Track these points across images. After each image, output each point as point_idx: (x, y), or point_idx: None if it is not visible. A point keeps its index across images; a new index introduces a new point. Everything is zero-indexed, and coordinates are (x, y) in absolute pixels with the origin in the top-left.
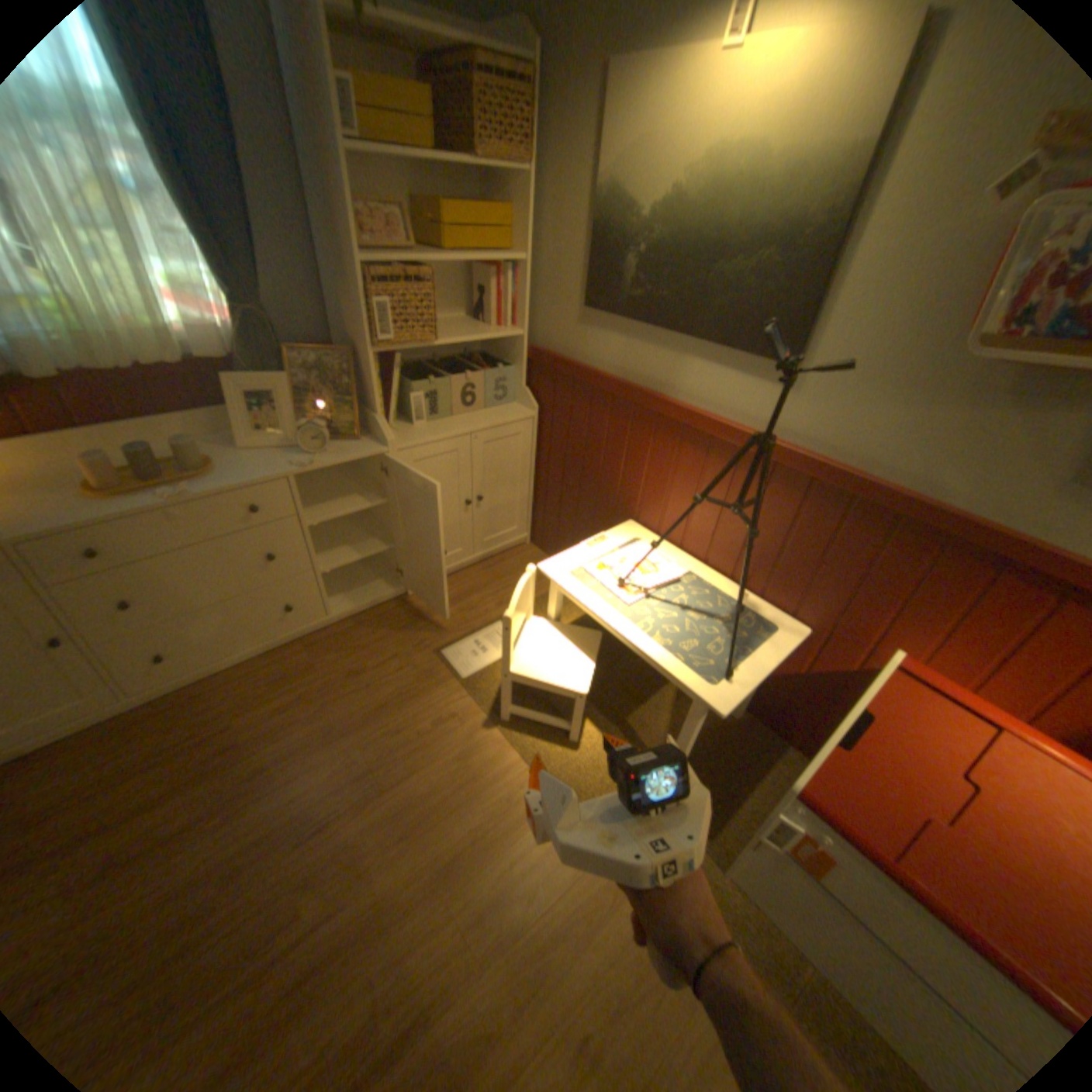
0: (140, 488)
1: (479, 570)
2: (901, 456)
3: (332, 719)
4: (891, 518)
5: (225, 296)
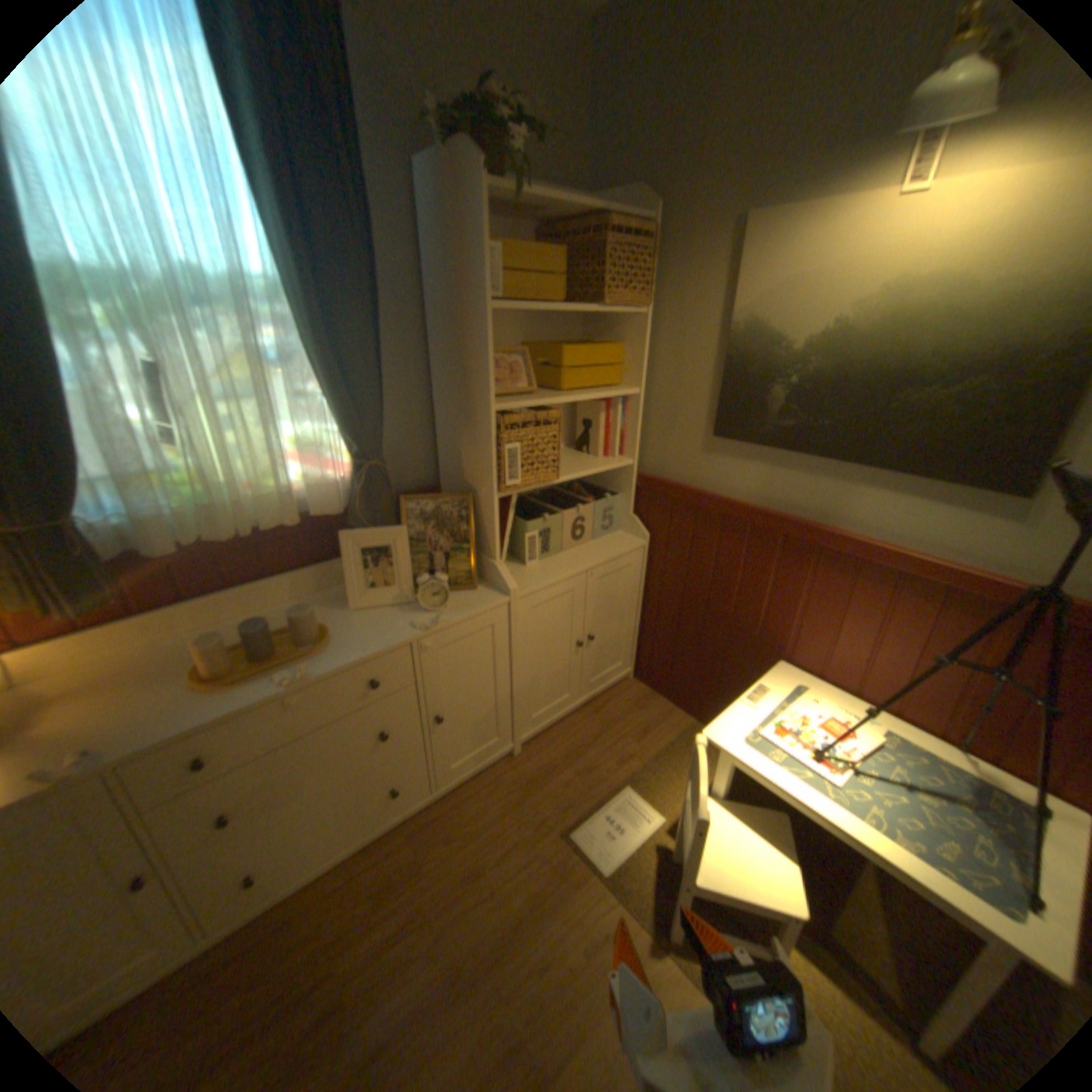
0: (255, 672)
1: (586, 716)
2: None
3: (457, 951)
4: None
5: (350, 452)
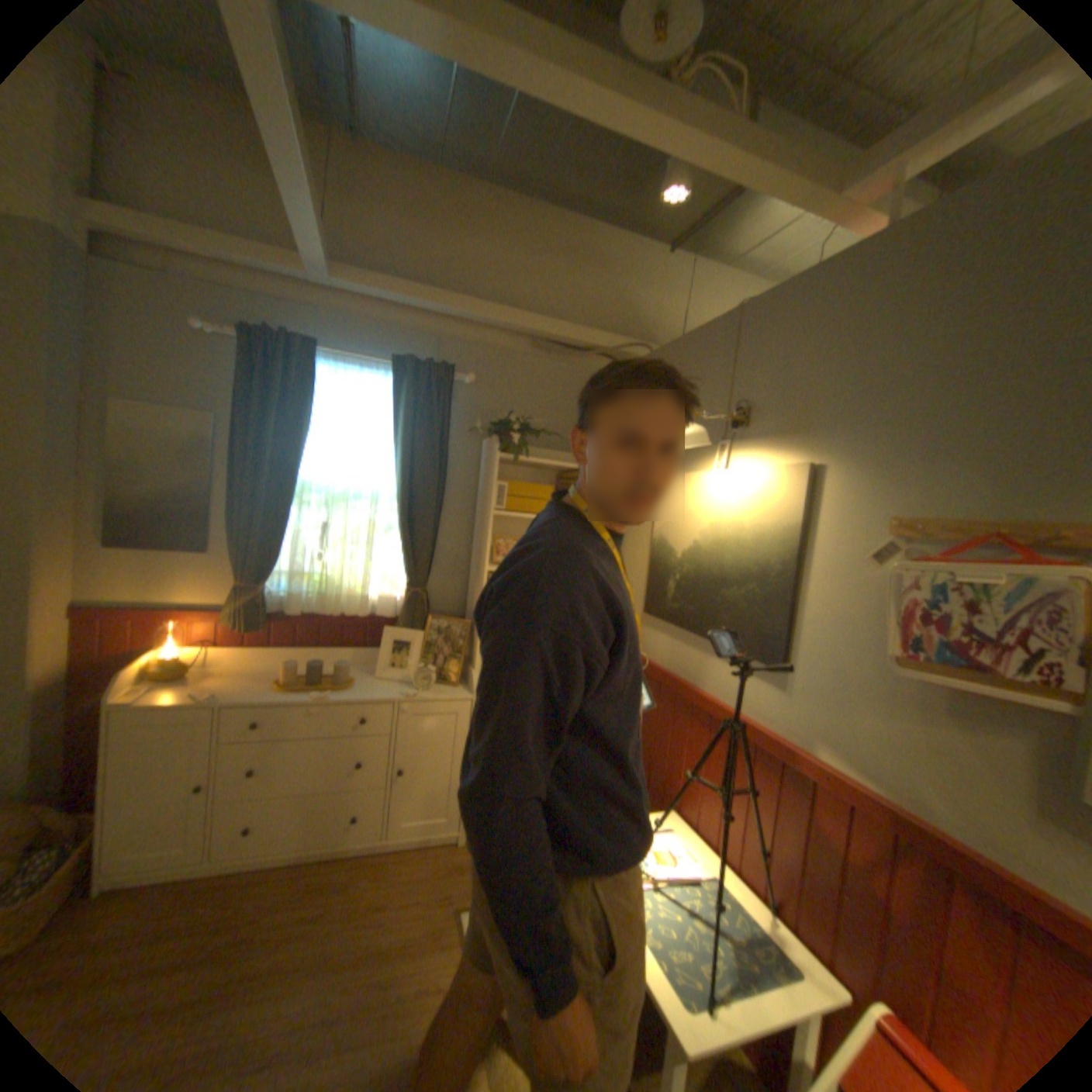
0: (303, 690)
1: None
2: (883, 767)
3: (336, 949)
4: (891, 839)
5: (407, 583)
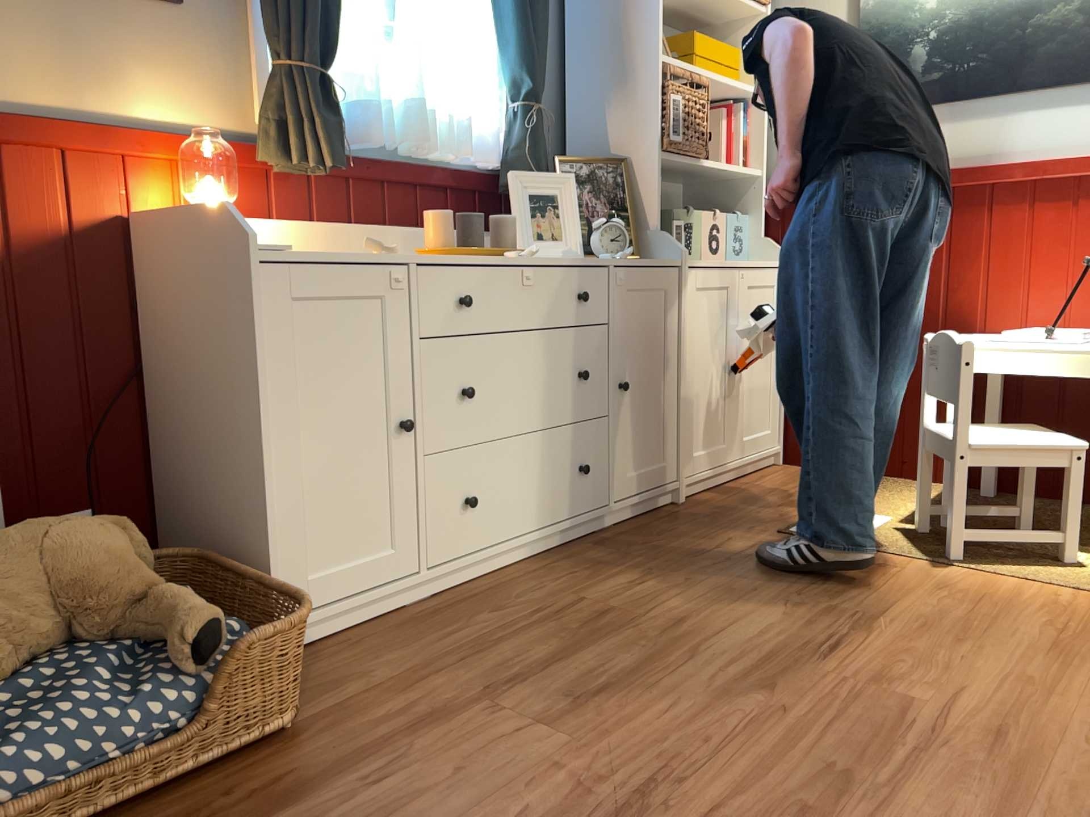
0: (484, 250)
1: (744, 483)
2: None
3: (717, 582)
4: None
5: (512, 98)
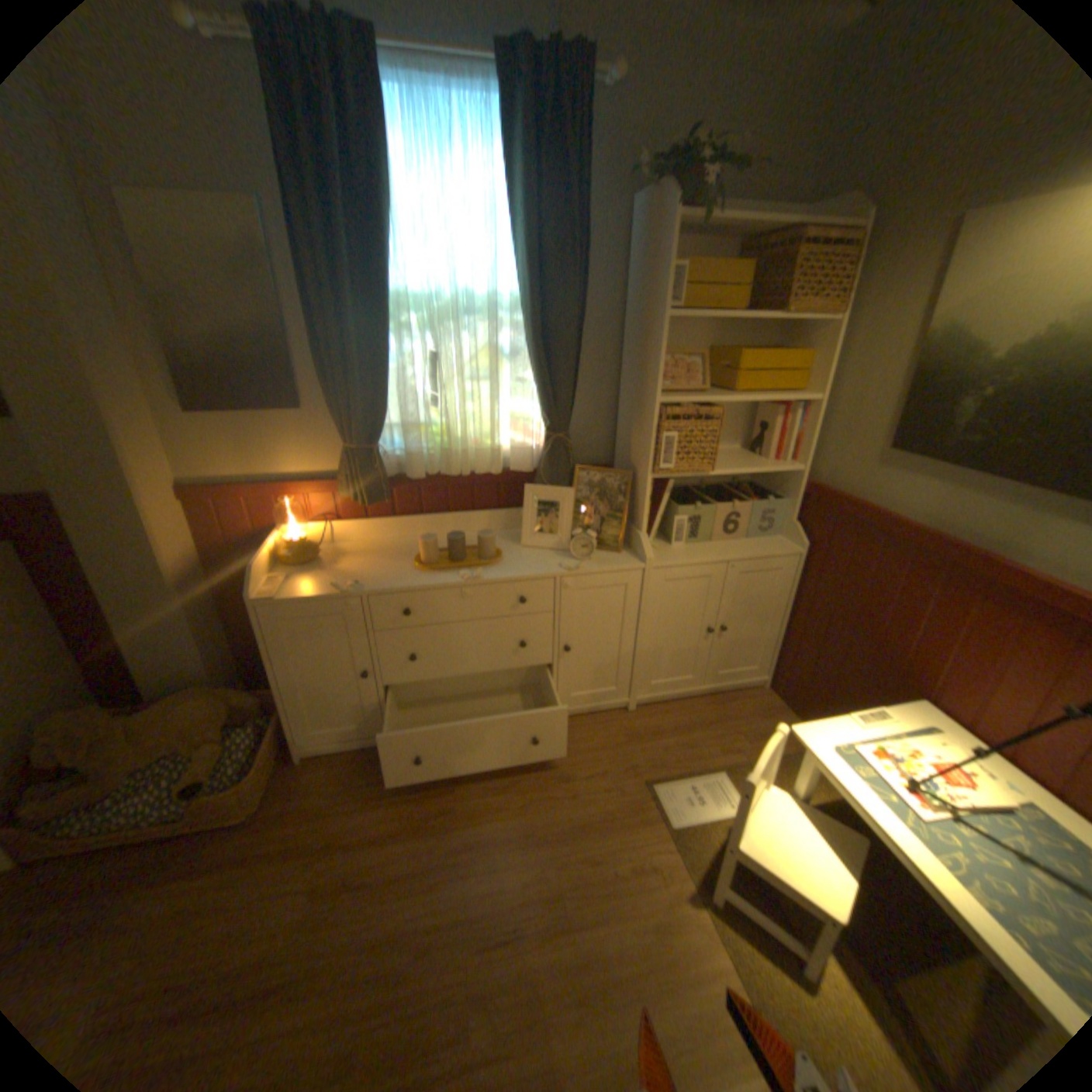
0: (449, 568)
1: (707, 705)
2: None
3: (536, 821)
4: None
5: (544, 426)
